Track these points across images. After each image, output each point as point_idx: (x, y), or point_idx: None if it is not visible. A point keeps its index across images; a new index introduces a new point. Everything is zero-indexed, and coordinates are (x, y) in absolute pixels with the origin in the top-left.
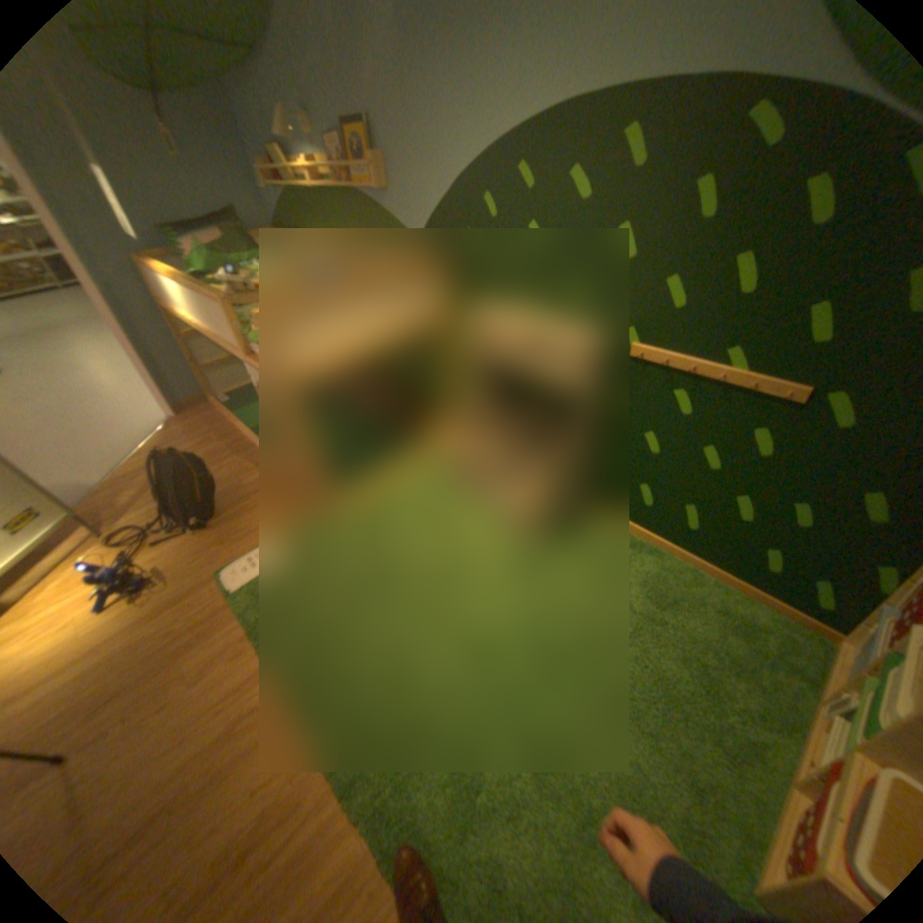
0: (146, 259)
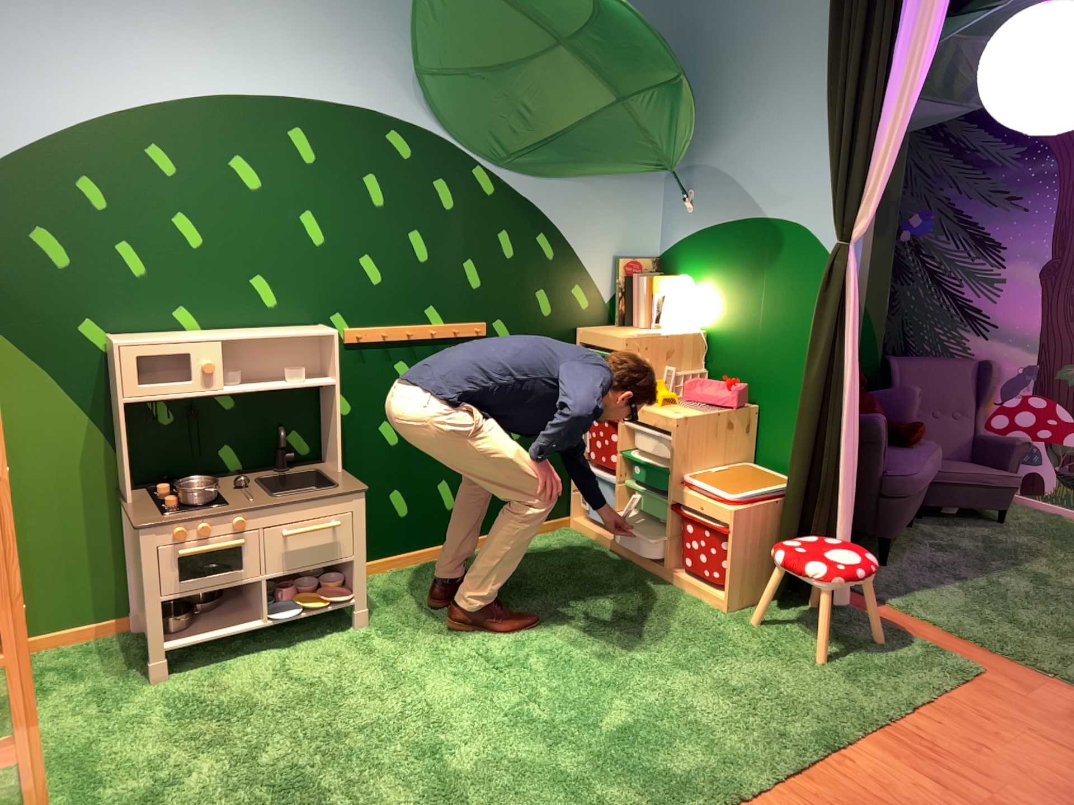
0: None
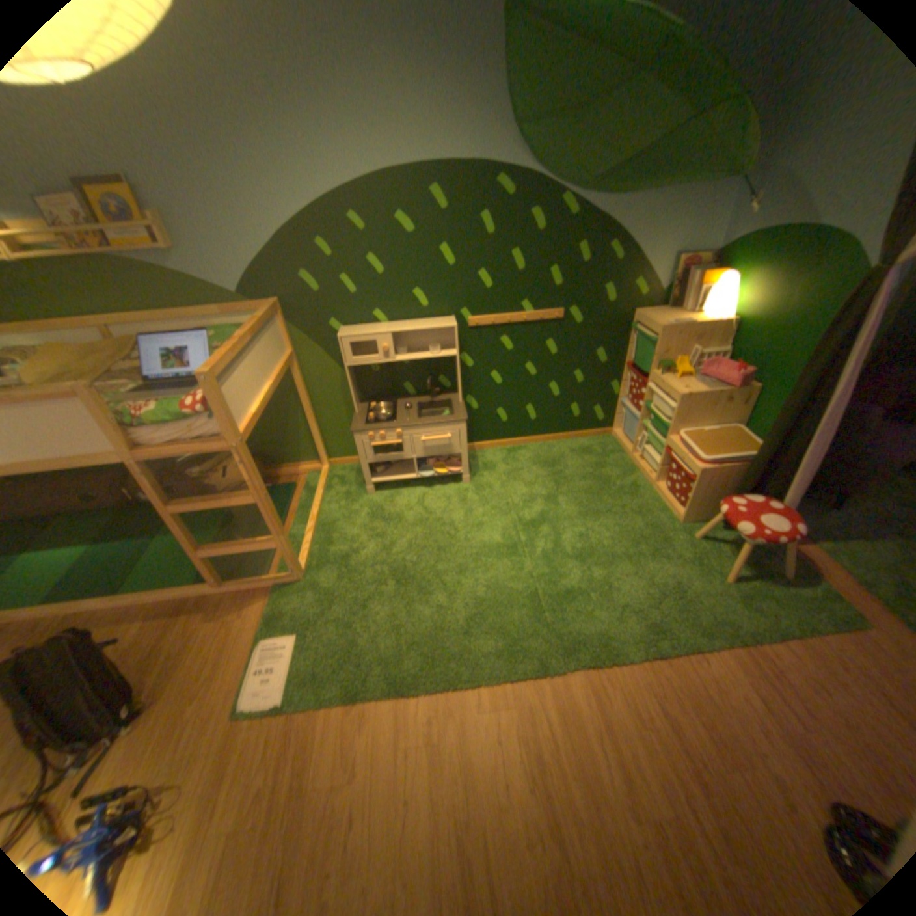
0: None
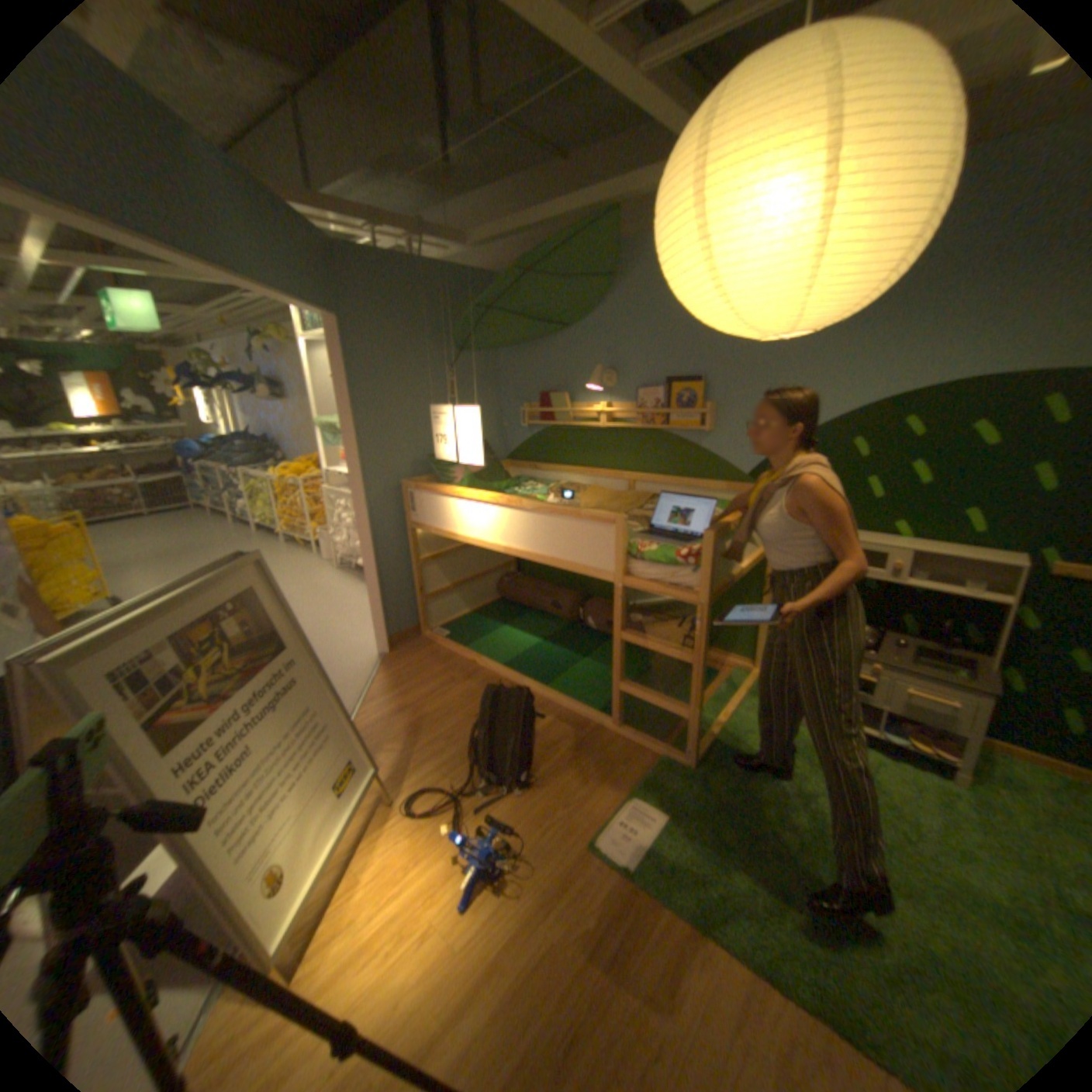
0: (428, 485)
